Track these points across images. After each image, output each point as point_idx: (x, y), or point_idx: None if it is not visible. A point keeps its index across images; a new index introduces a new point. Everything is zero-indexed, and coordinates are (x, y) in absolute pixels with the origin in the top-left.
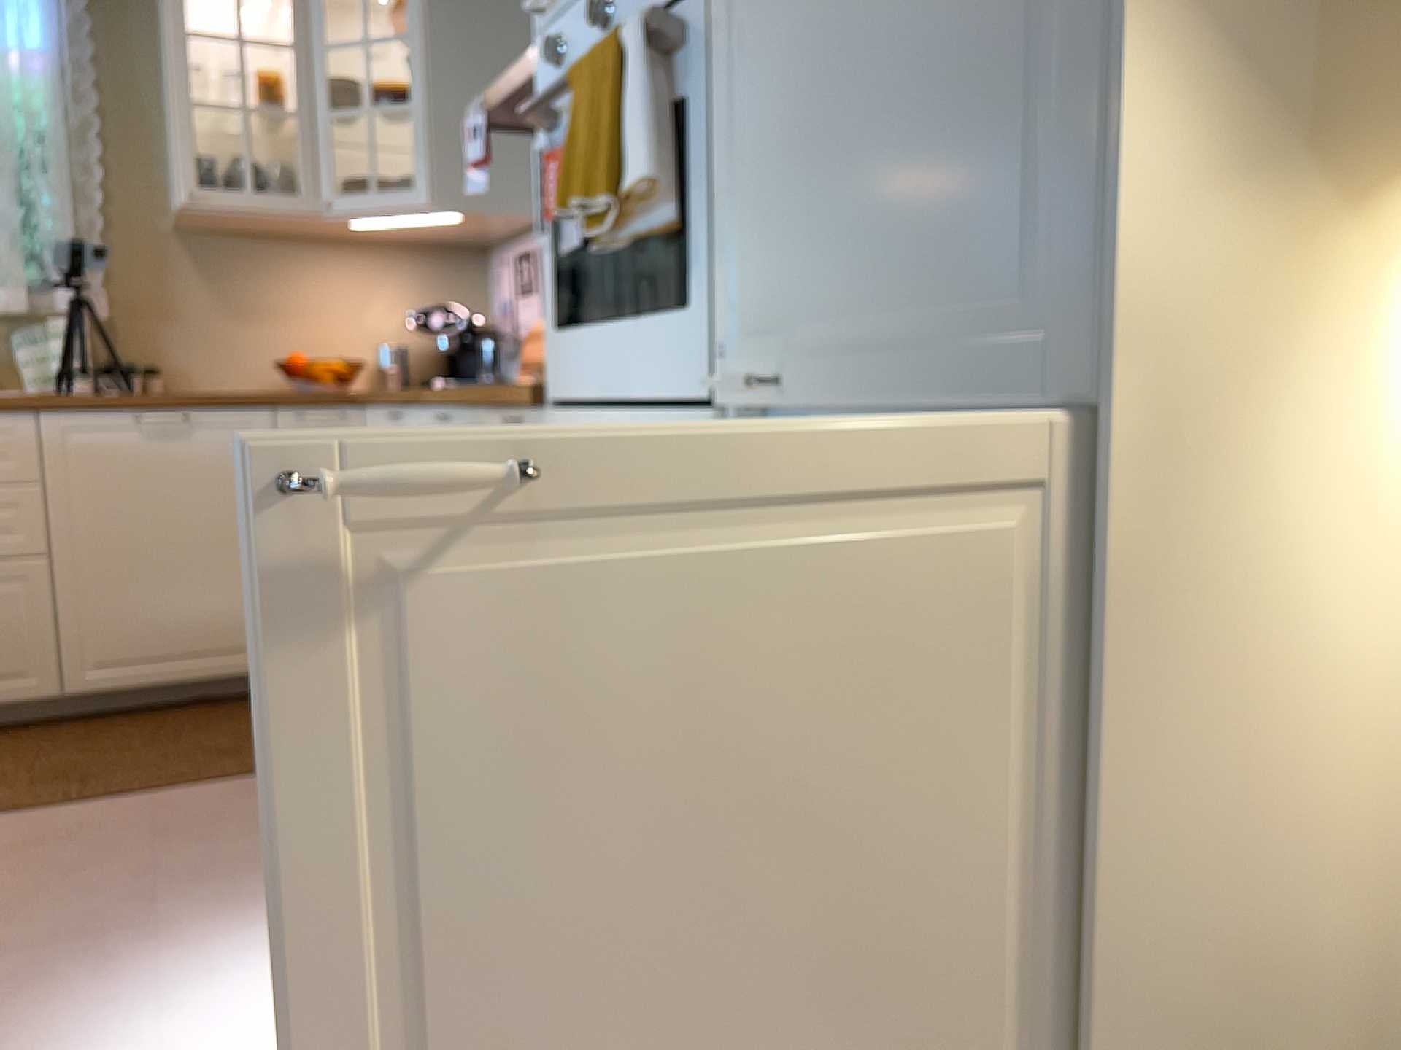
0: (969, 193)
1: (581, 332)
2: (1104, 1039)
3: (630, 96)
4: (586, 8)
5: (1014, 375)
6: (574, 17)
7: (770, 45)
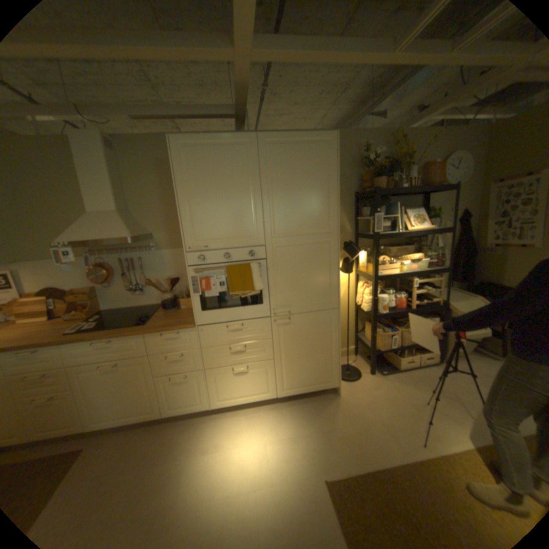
0: (319, 291)
1: (214, 311)
2: (338, 356)
3: (253, 276)
4: (214, 253)
5: (325, 306)
6: (207, 253)
7: (282, 271)
